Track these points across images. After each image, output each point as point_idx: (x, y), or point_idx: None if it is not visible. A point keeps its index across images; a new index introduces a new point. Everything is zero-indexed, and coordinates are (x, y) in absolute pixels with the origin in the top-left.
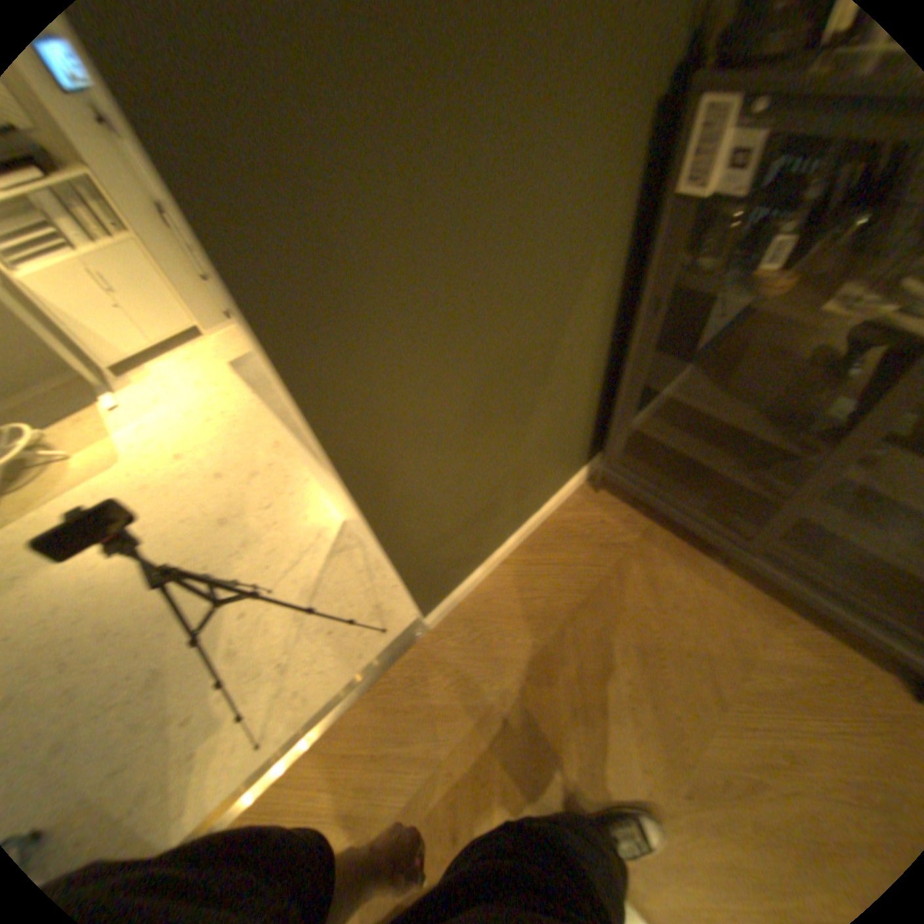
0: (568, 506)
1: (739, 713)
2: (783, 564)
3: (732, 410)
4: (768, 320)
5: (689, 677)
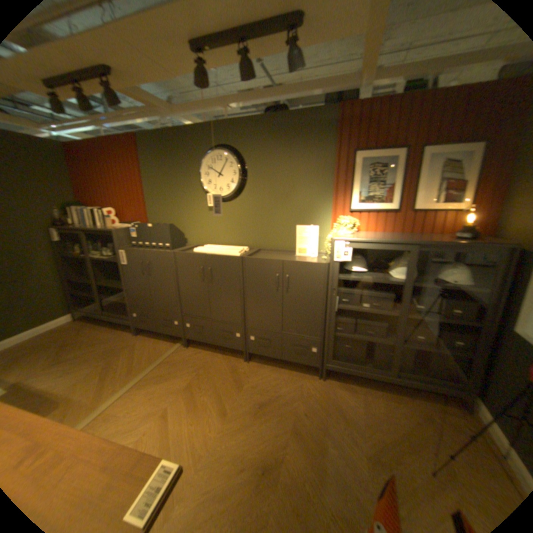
0: (59, 326)
1: (82, 349)
2: (104, 315)
3: (83, 280)
4: (80, 261)
5: (72, 347)
